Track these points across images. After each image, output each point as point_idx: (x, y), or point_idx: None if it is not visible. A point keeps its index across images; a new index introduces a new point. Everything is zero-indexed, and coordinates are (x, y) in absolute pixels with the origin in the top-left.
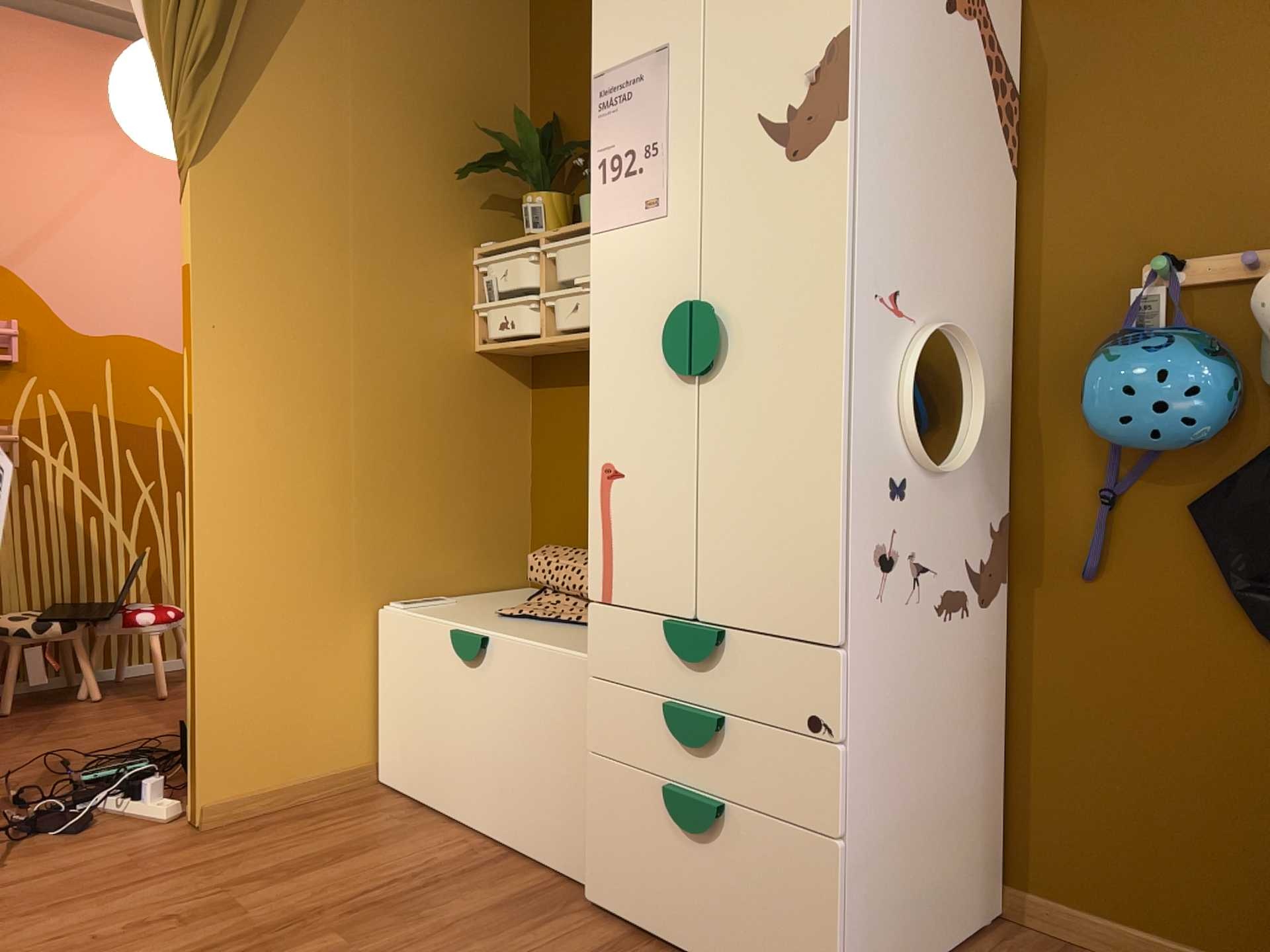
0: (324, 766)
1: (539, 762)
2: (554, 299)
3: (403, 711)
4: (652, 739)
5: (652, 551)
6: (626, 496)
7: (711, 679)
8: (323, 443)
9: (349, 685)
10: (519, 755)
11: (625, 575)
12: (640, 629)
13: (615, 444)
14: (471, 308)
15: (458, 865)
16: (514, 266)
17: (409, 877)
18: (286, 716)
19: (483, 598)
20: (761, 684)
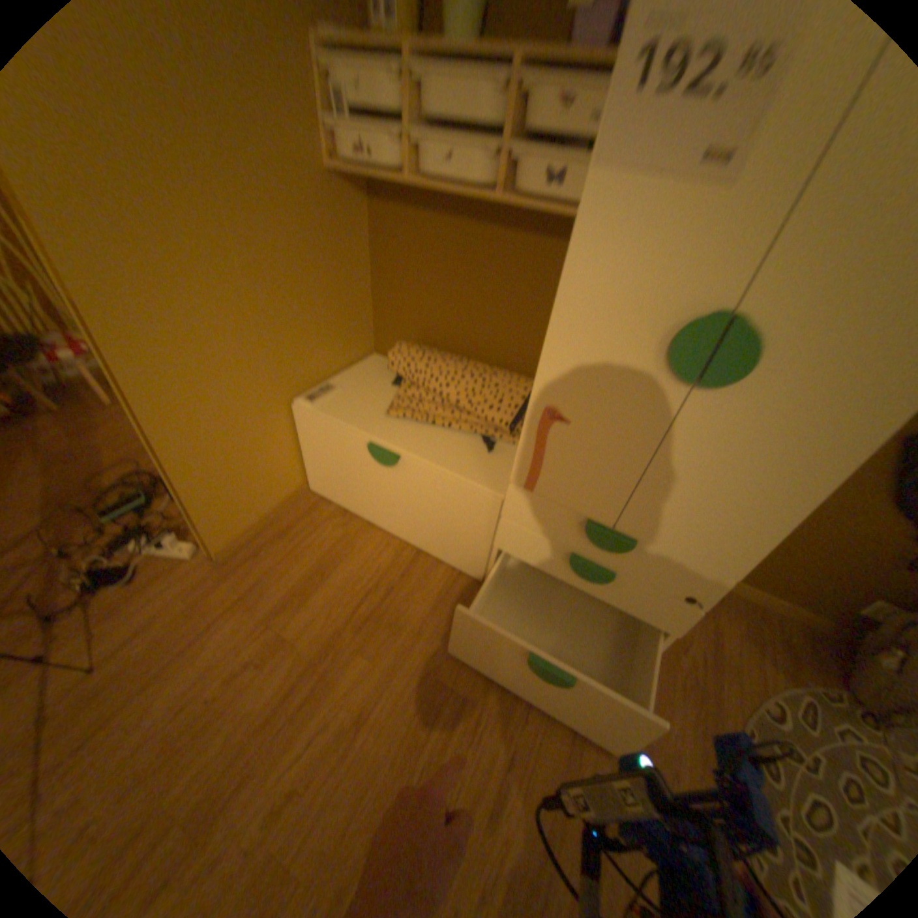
0: (280, 495)
1: (445, 524)
2: (415, 127)
3: (328, 465)
4: (551, 559)
5: (585, 478)
6: (569, 435)
7: (613, 553)
8: (219, 291)
9: (284, 450)
10: (429, 516)
11: (553, 480)
12: (558, 511)
13: (568, 395)
14: (317, 115)
15: (398, 567)
16: (369, 74)
17: (375, 584)
18: (251, 484)
19: (358, 377)
20: (656, 570)
